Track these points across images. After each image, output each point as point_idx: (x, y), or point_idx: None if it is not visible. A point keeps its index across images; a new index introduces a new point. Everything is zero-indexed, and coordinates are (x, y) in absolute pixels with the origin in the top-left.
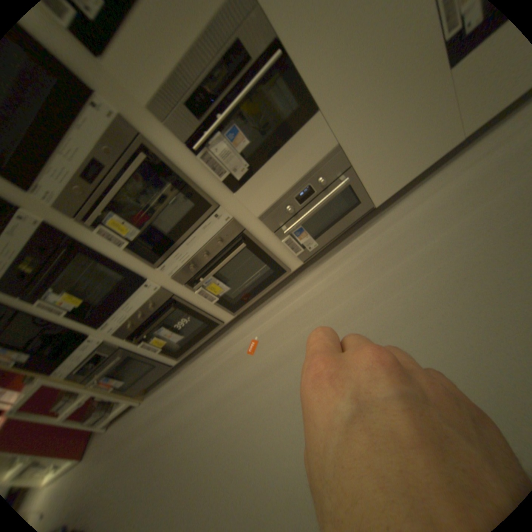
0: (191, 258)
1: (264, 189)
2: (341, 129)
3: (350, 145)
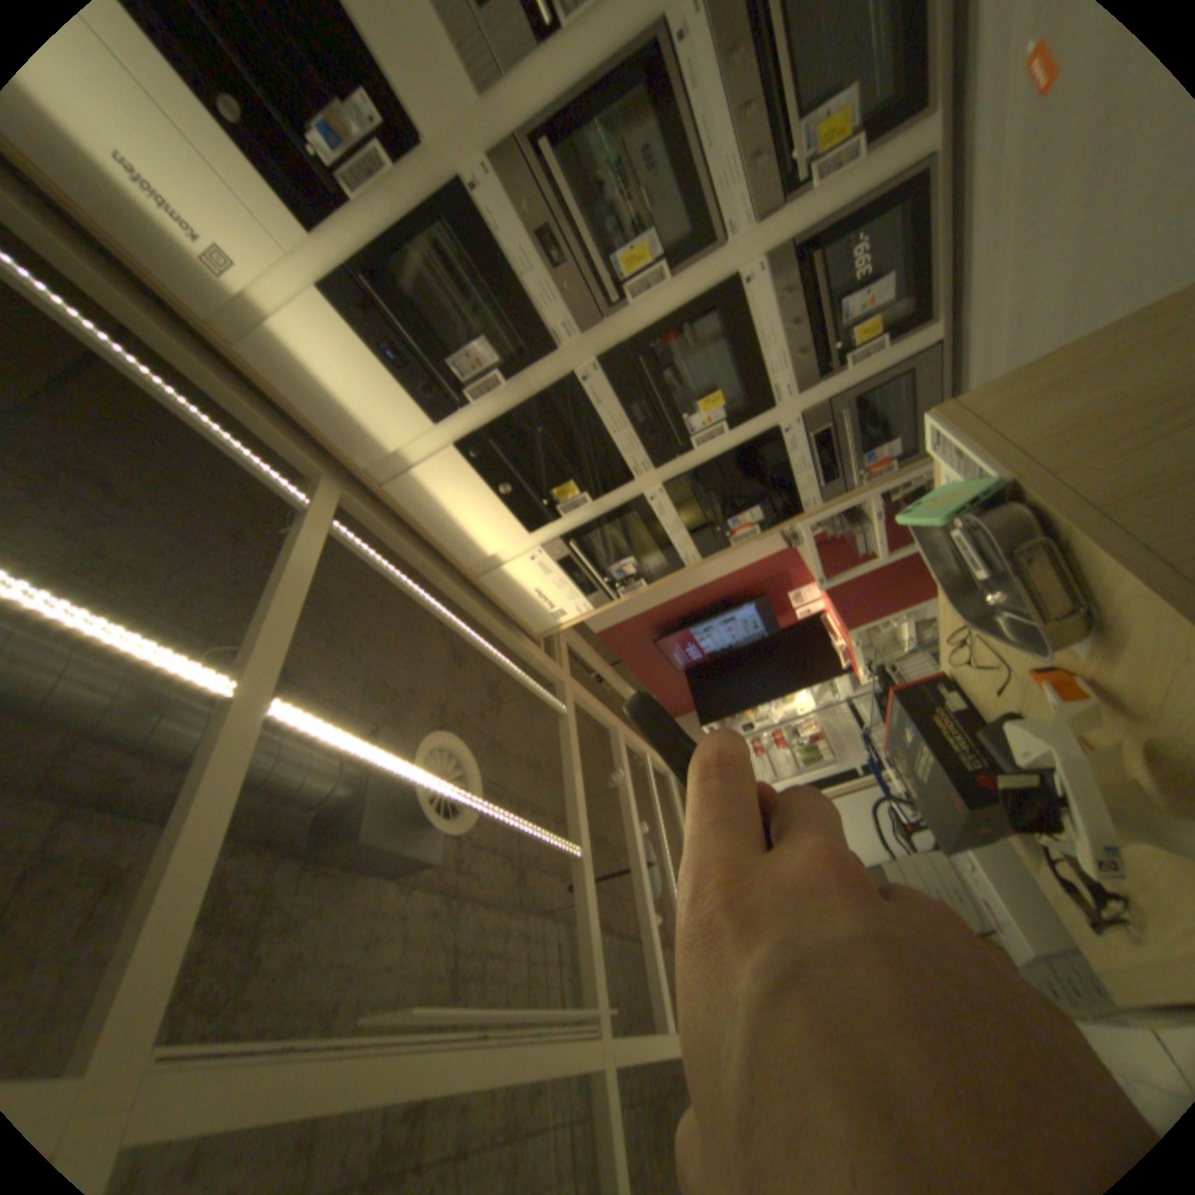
0: (744, 151)
1: None
2: None
3: None
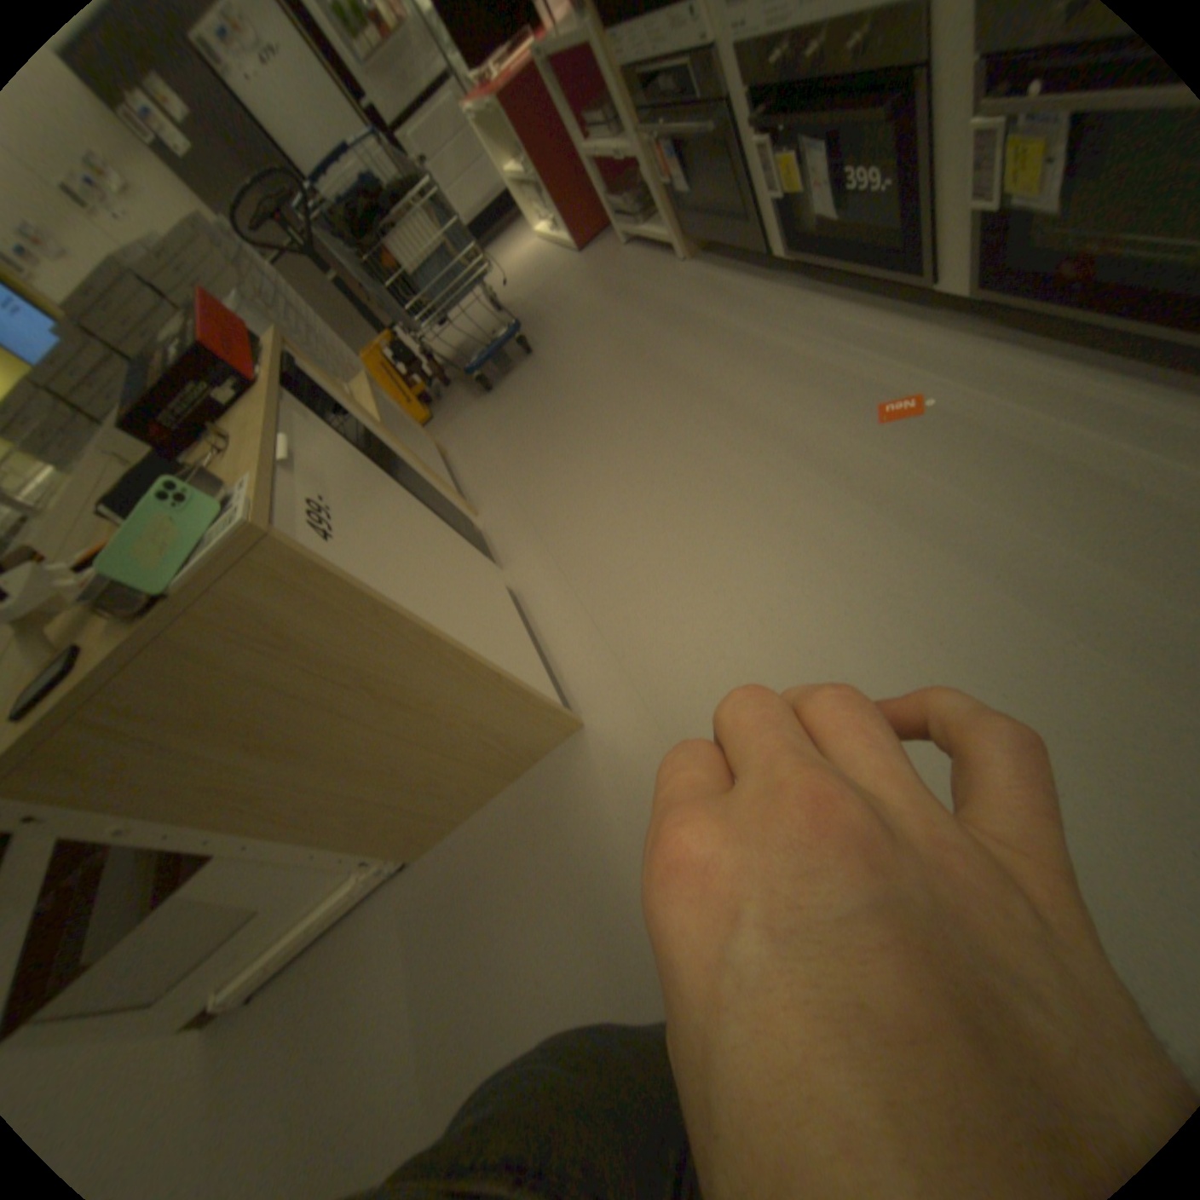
0: None
1: None
2: None
3: None
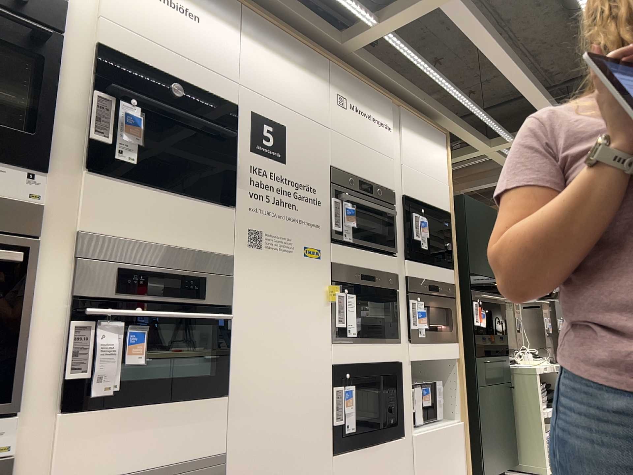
0: None
1: (104, 442)
2: (235, 436)
3: (234, 464)
